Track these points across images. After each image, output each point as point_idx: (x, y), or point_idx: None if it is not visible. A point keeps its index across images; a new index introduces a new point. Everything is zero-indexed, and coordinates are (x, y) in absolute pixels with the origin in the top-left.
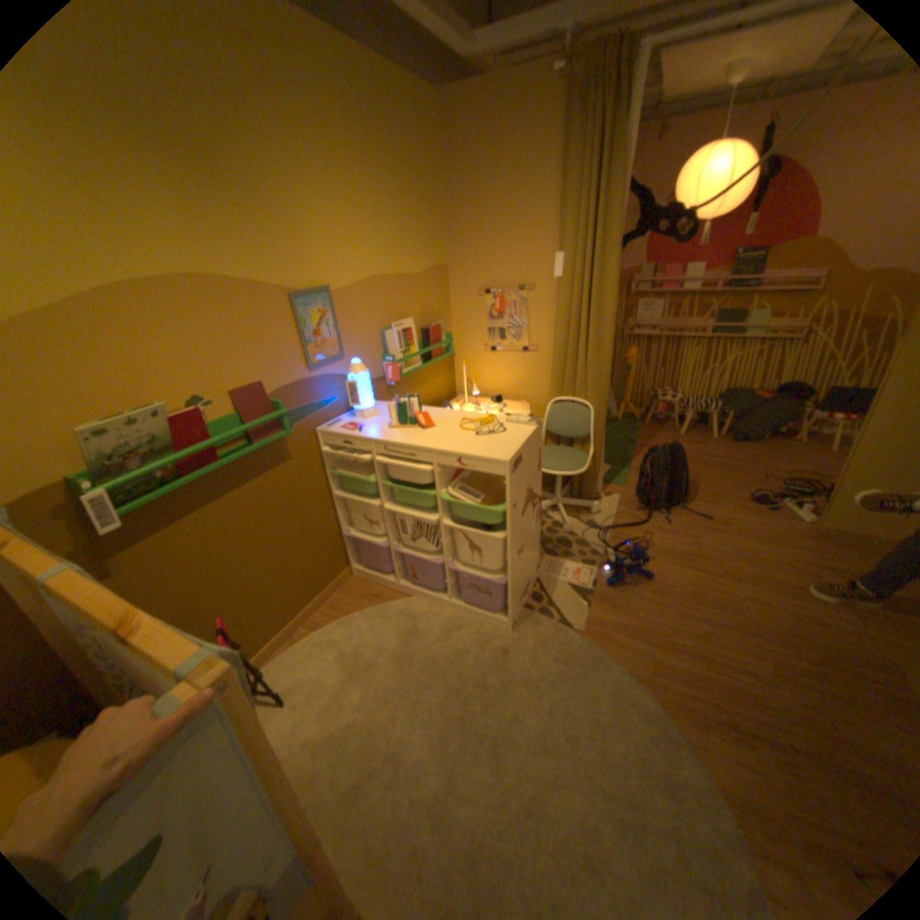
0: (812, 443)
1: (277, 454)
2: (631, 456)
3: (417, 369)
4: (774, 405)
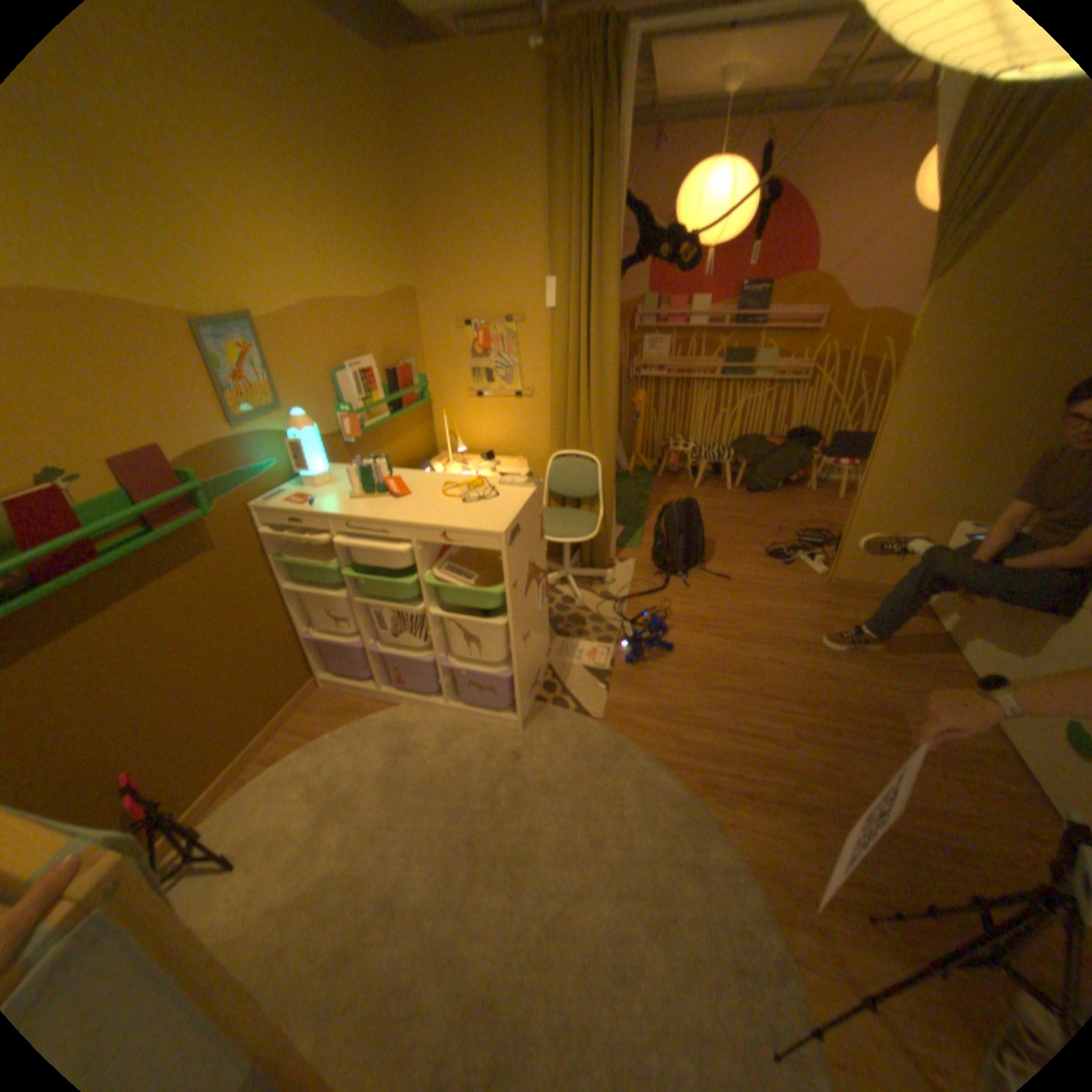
0: (820, 491)
1: (193, 543)
2: (644, 515)
3: (384, 422)
4: (783, 453)
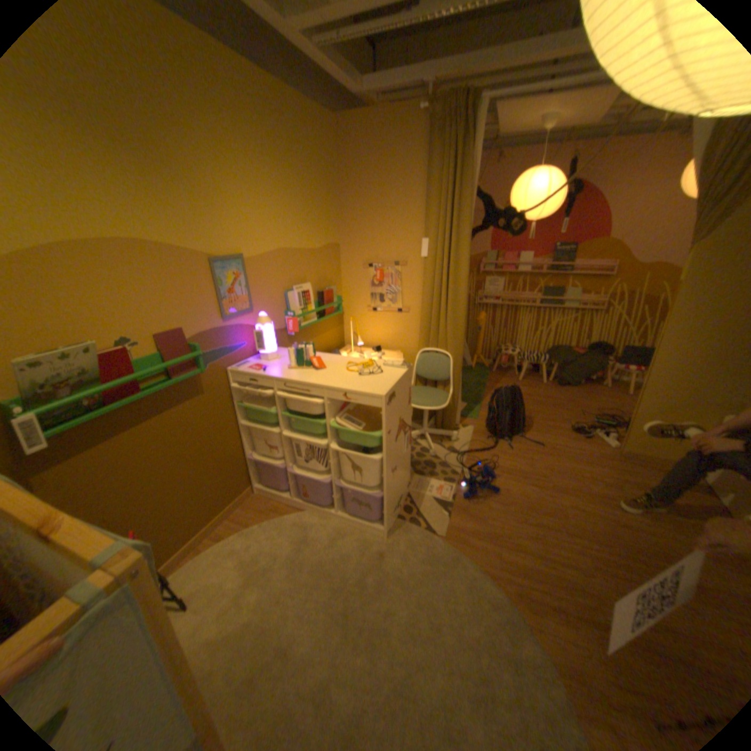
0: (615, 388)
1: (193, 389)
2: (482, 396)
3: (313, 323)
4: (586, 359)
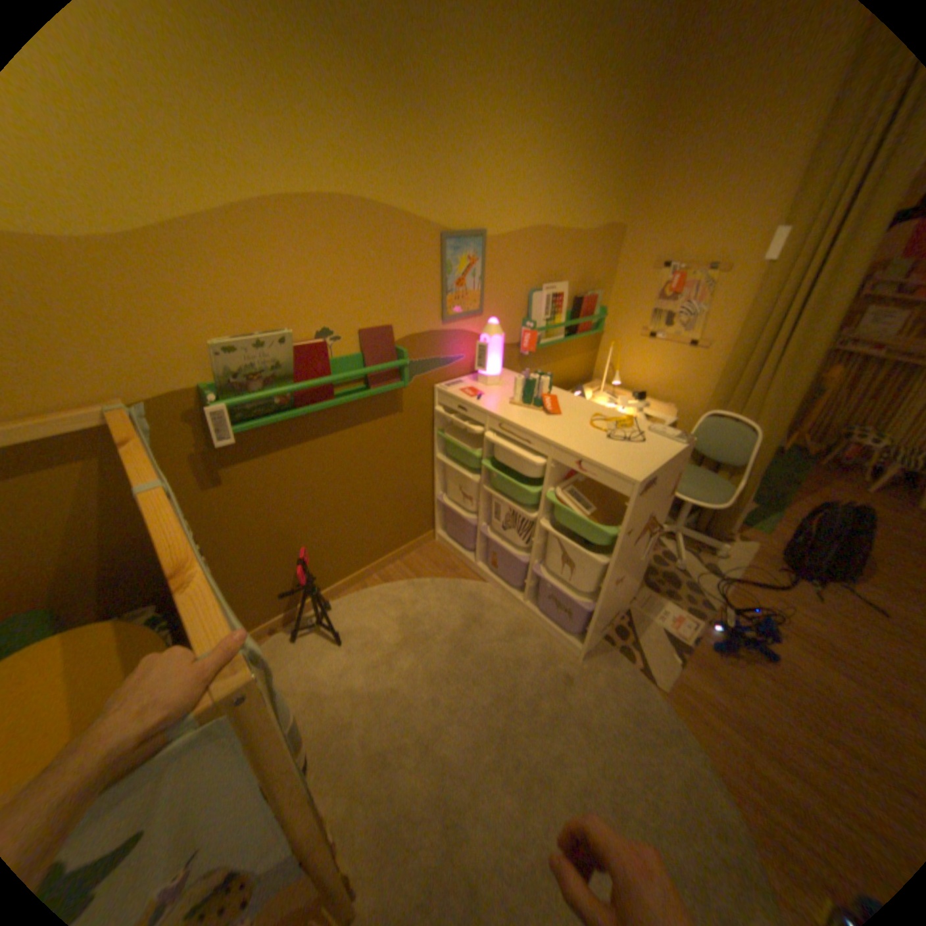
0: None
1: (391, 404)
2: (790, 500)
3: (557, 342)
4: None
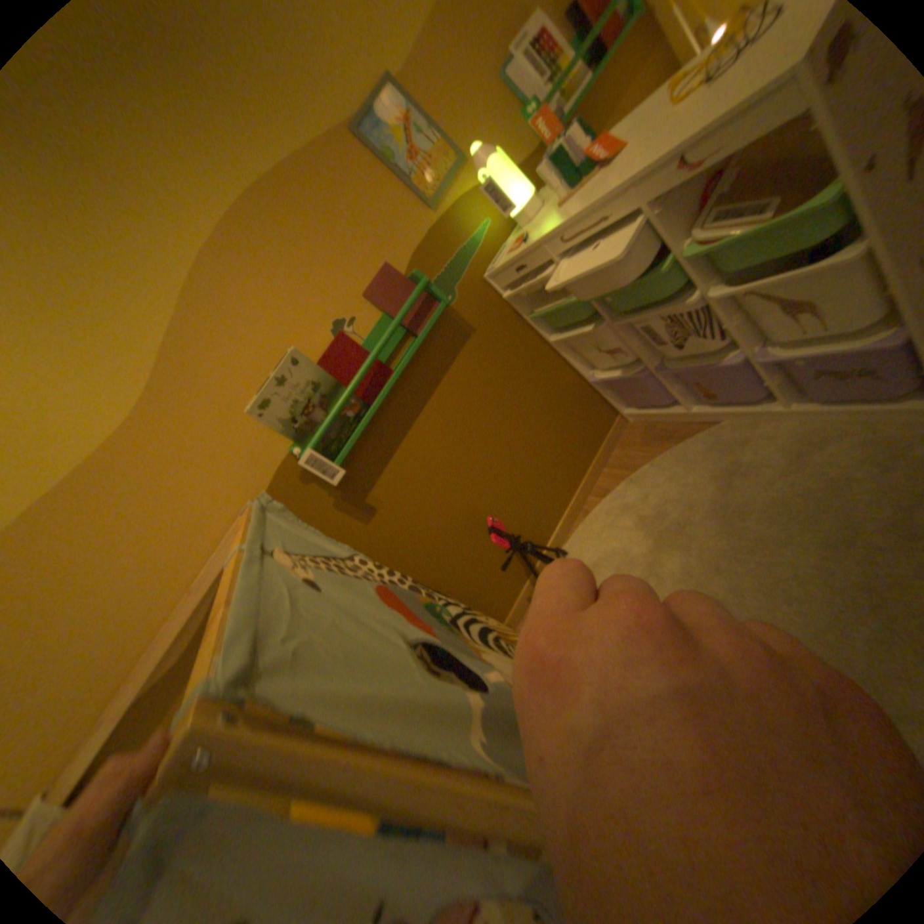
0: None
1: (456, 332)
2: None
3: (587, 87)
4: None
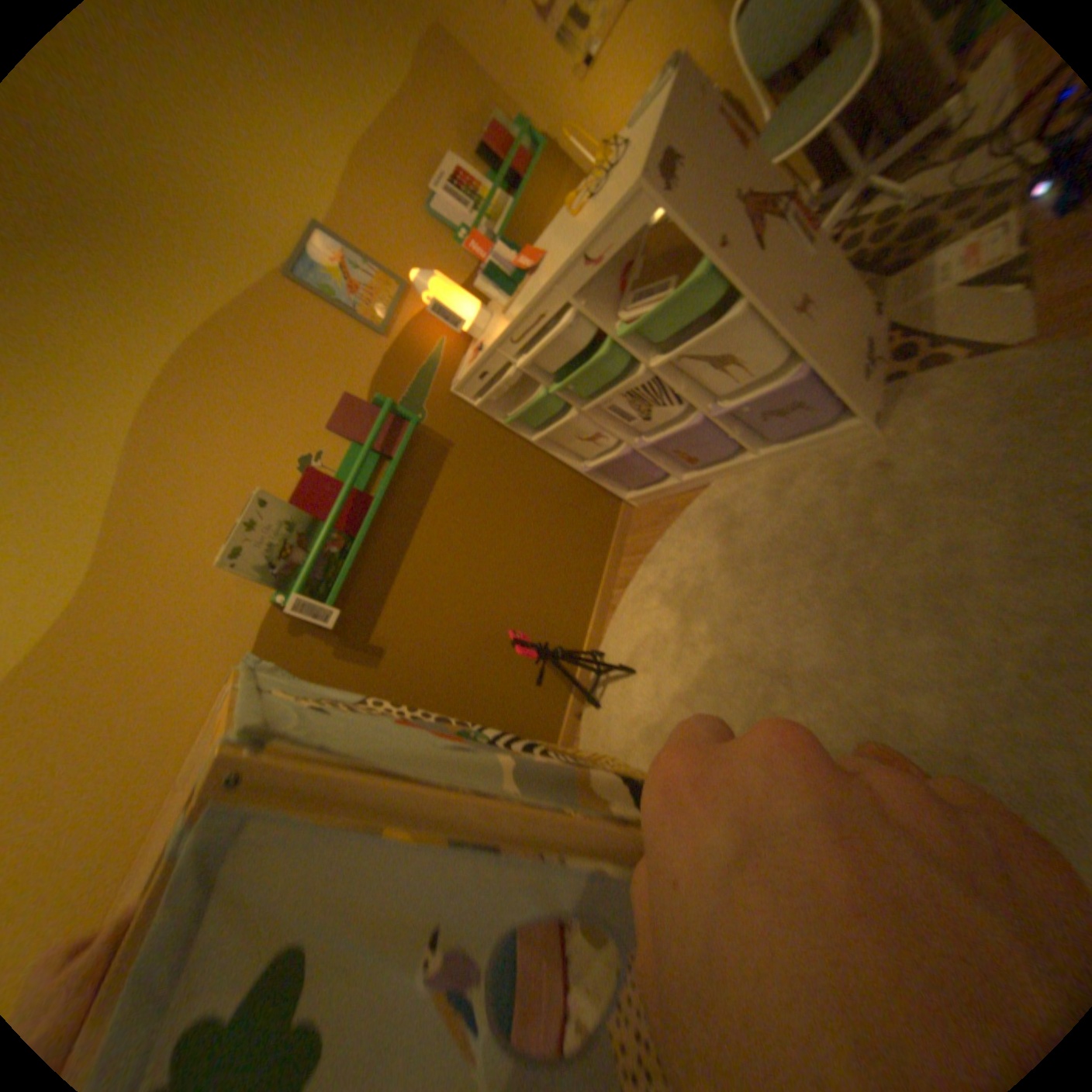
0: None
1: (433, 448)
2: None
3: (509, 209)
4: None
